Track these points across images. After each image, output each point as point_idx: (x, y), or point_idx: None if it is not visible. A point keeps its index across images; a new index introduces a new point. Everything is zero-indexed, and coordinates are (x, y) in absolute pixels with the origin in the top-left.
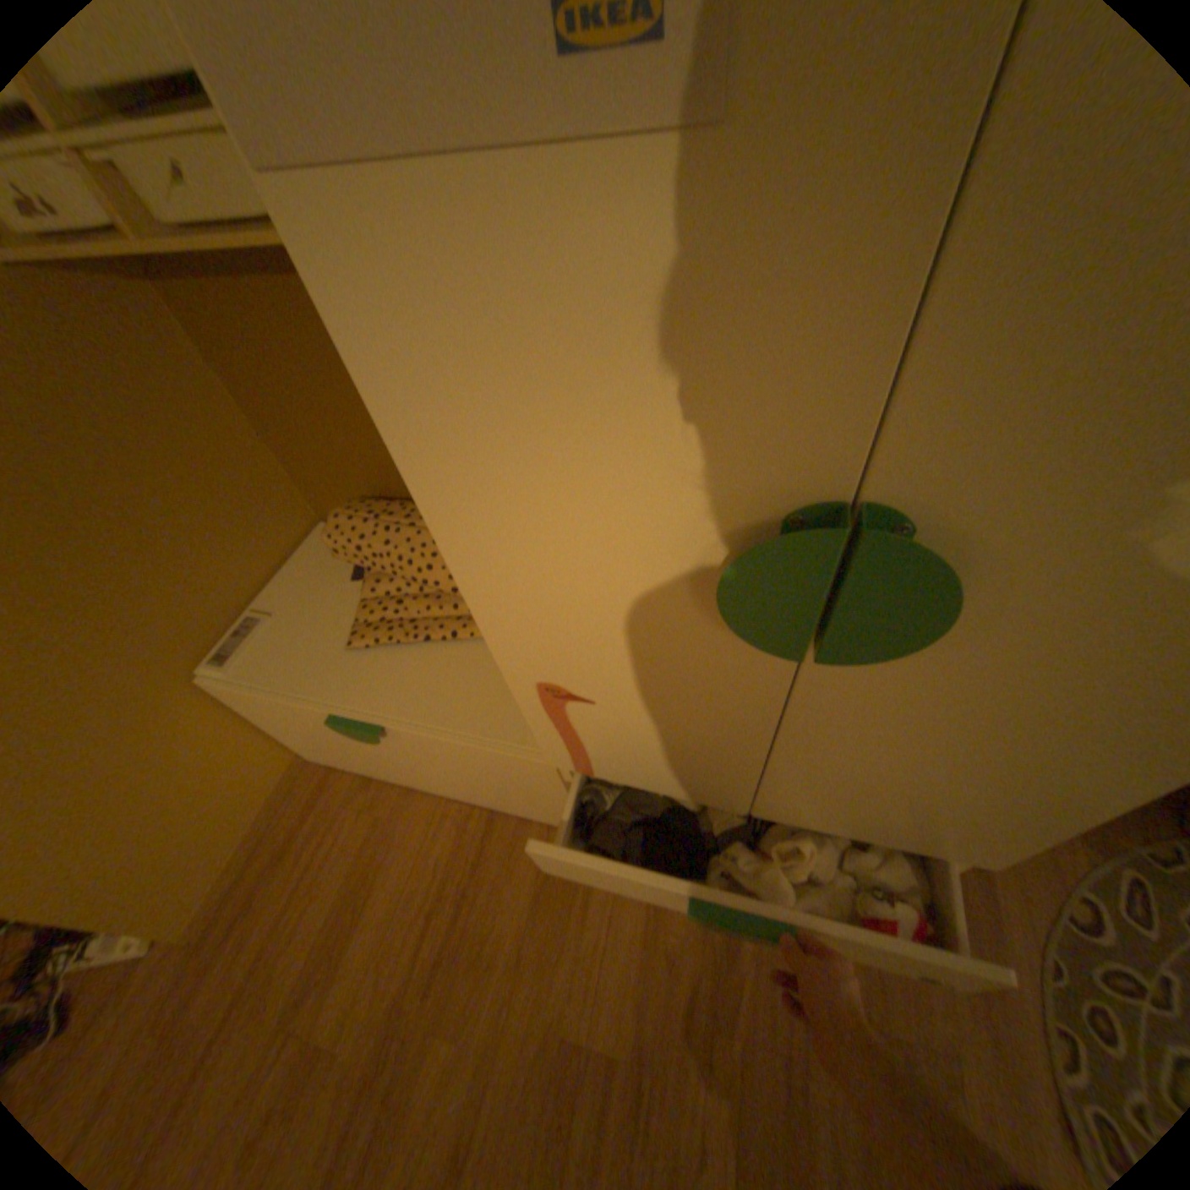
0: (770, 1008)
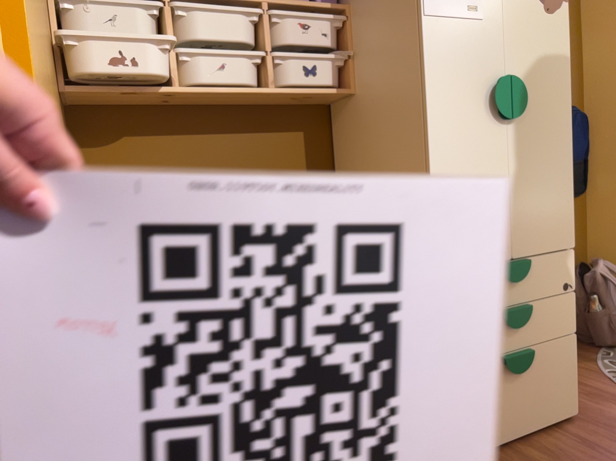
0: (596, 459)
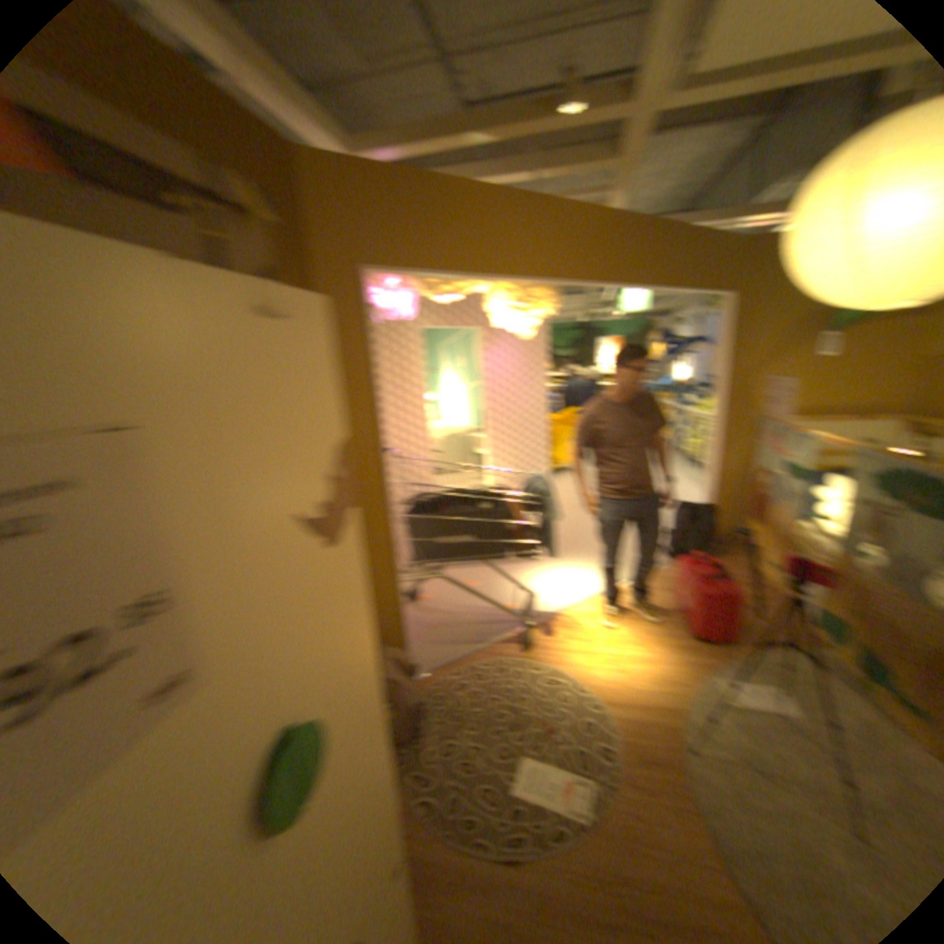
0: None
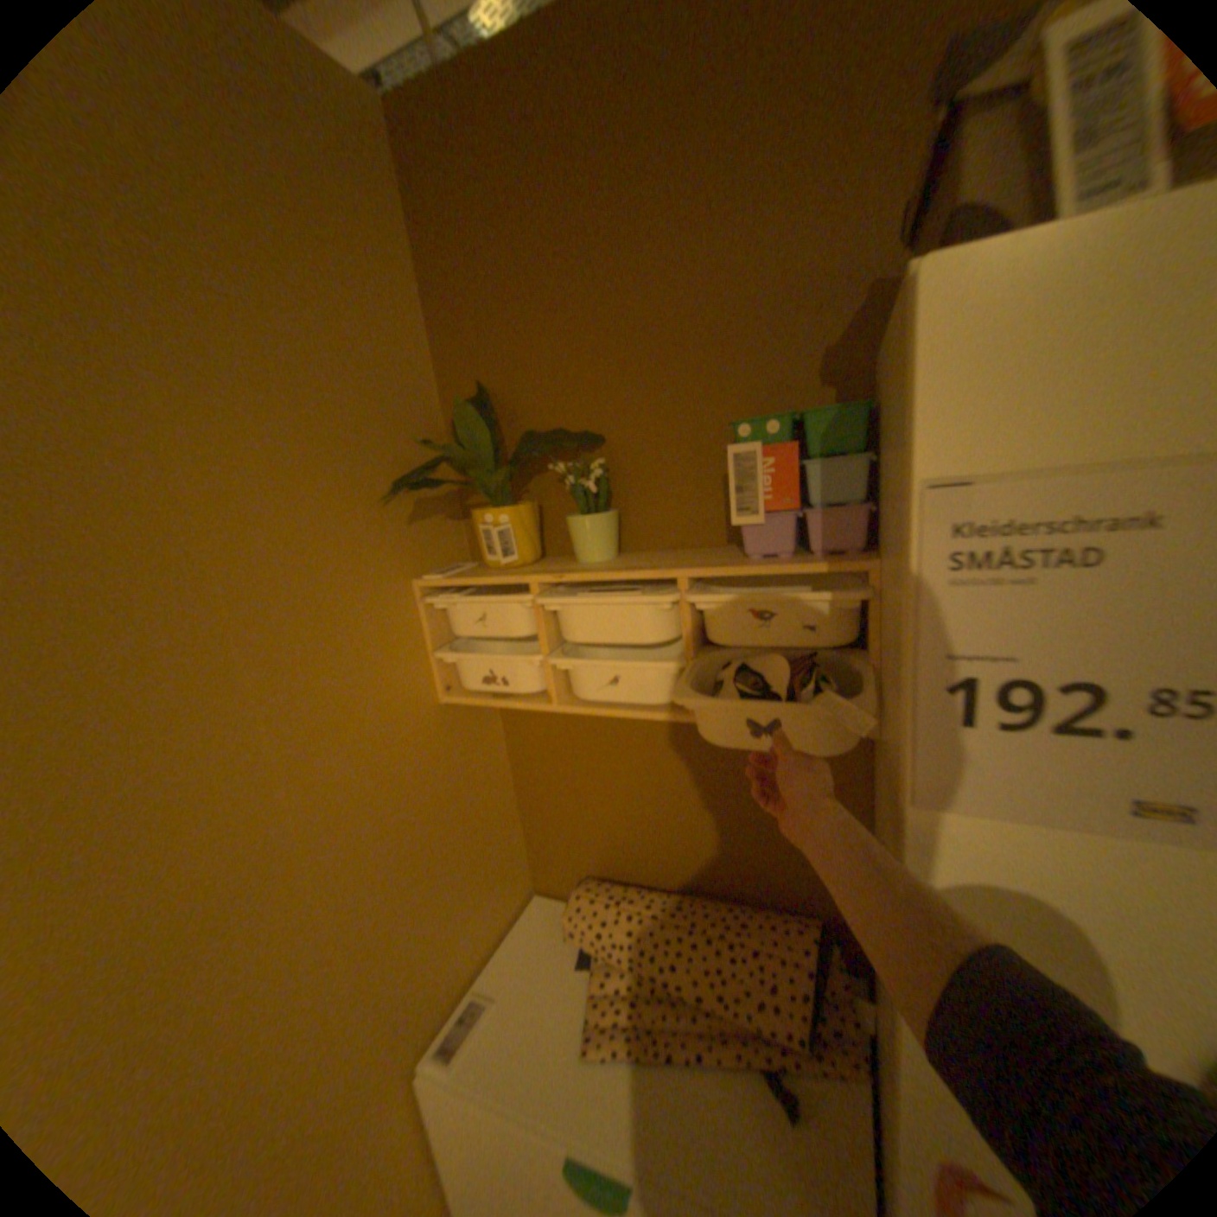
0: None
